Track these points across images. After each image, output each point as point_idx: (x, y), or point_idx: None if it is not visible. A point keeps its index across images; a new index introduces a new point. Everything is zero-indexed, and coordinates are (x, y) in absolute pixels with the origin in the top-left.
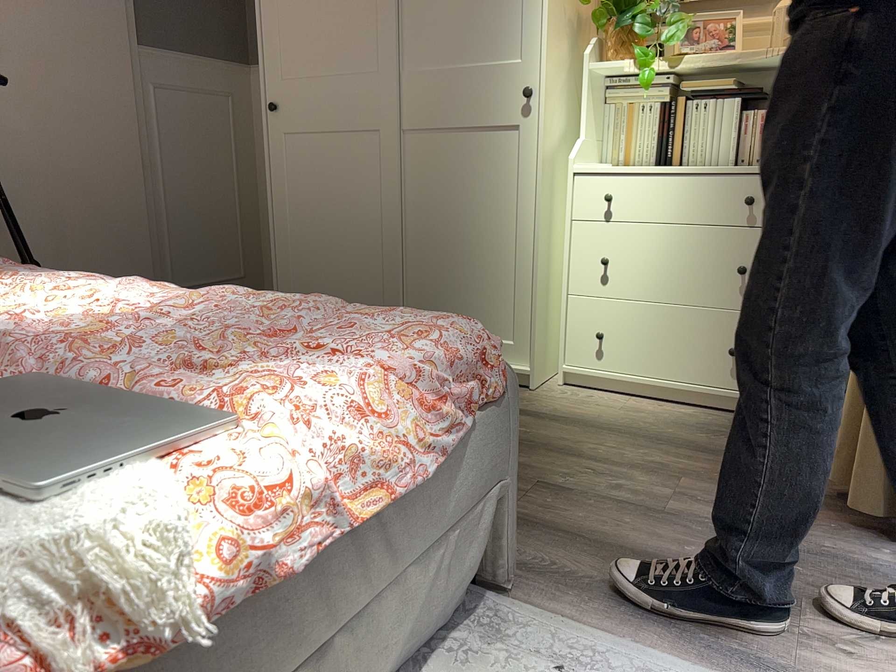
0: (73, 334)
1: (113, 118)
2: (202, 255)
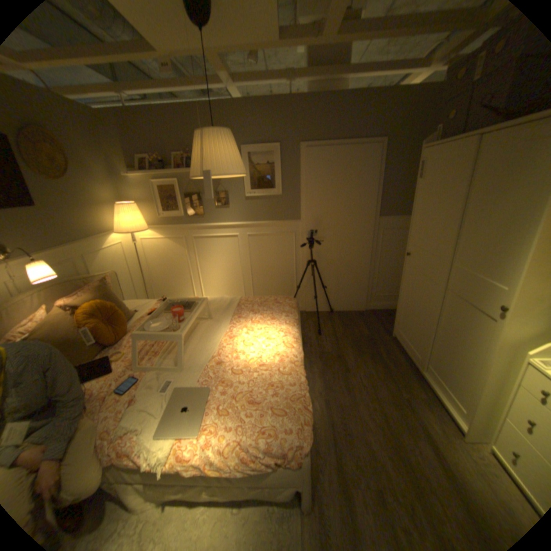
0: (241, 367)
1: (362, 243)
2: (390, 286)
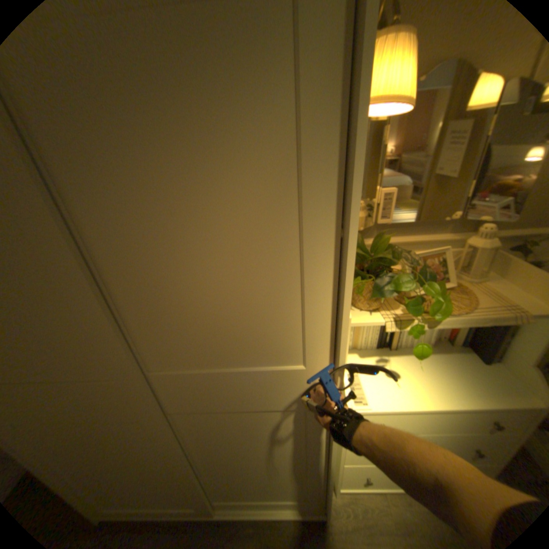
0: None
1: None
2: None
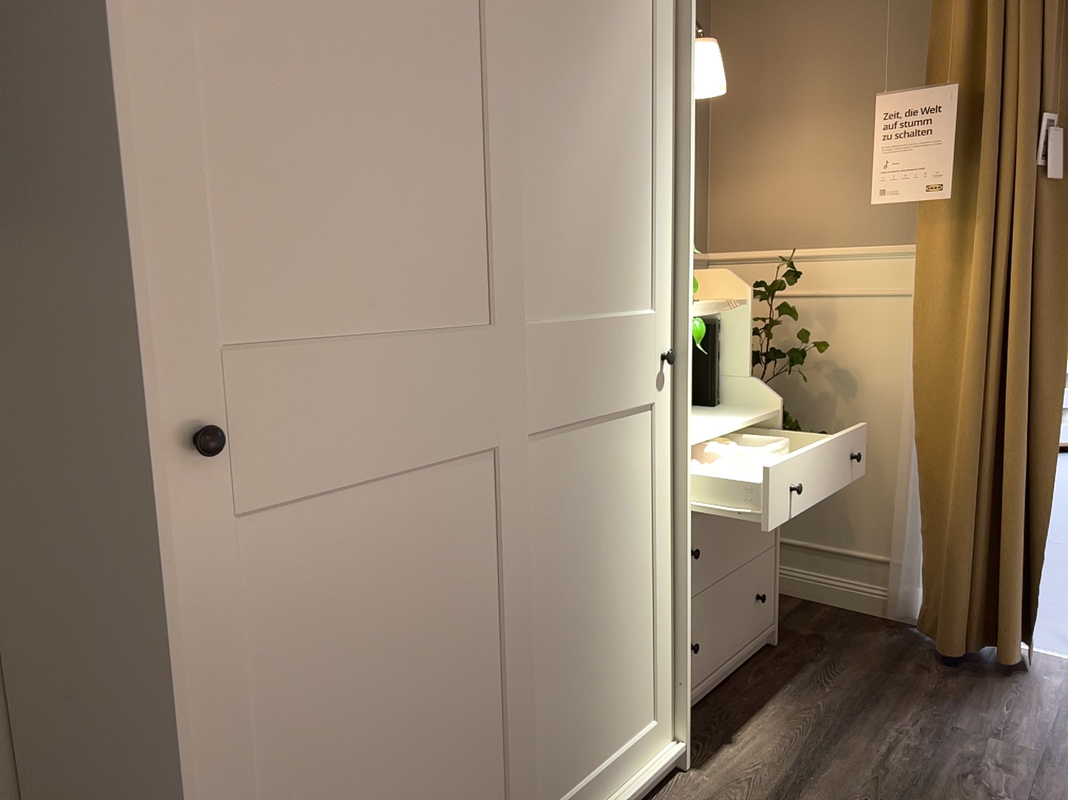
0: None
1: None
2: None
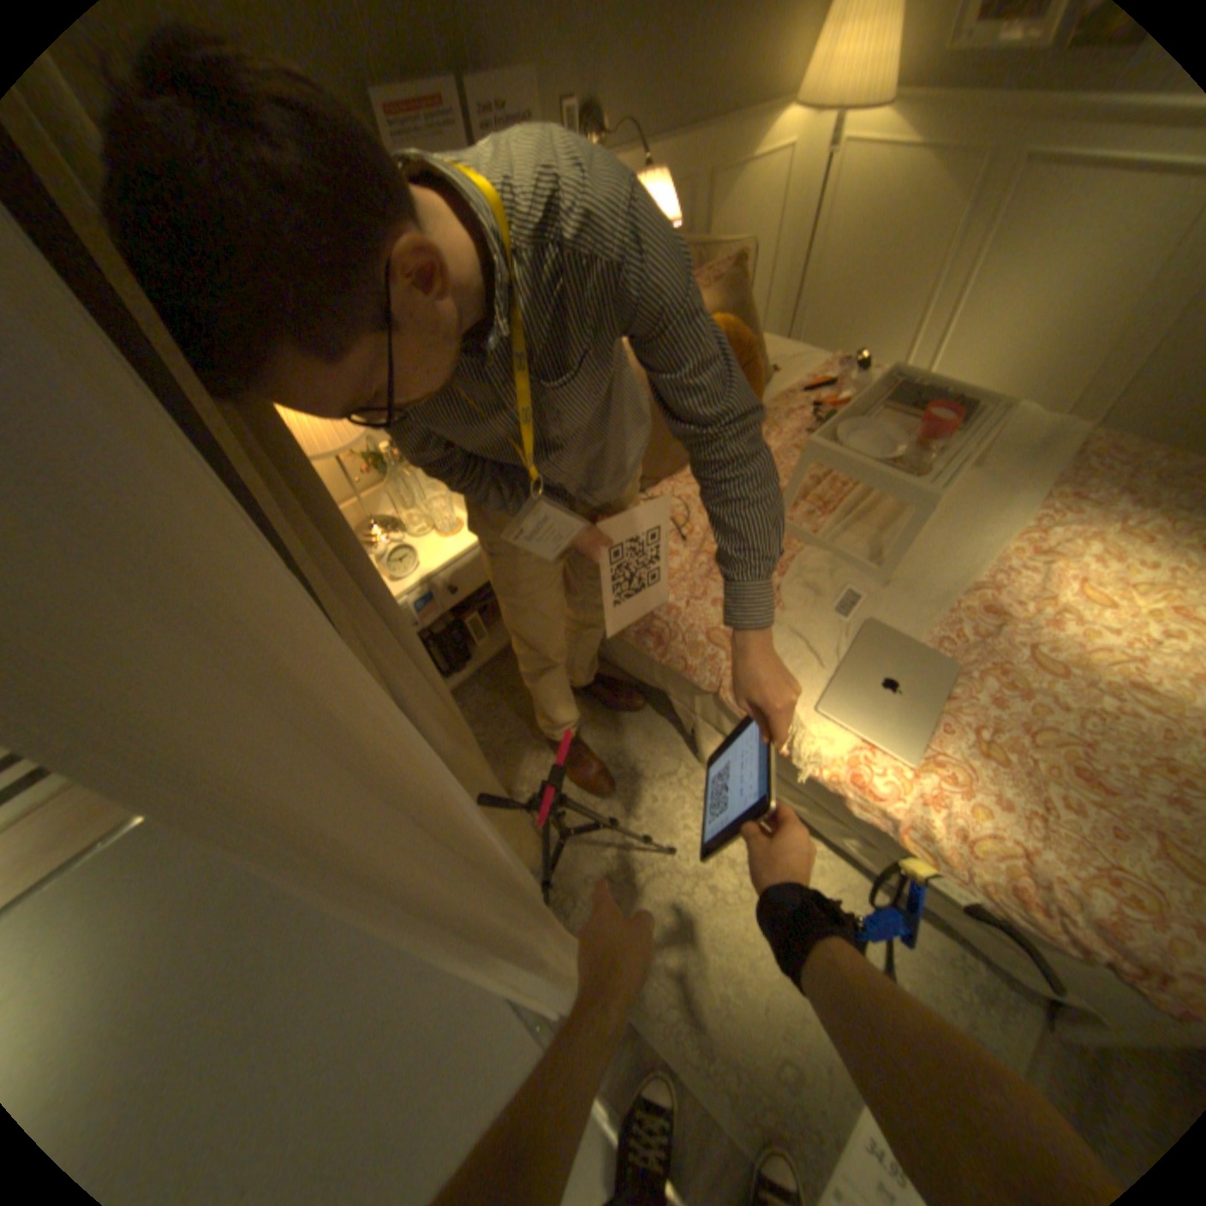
0: (1068, 659)
1: None
2: None
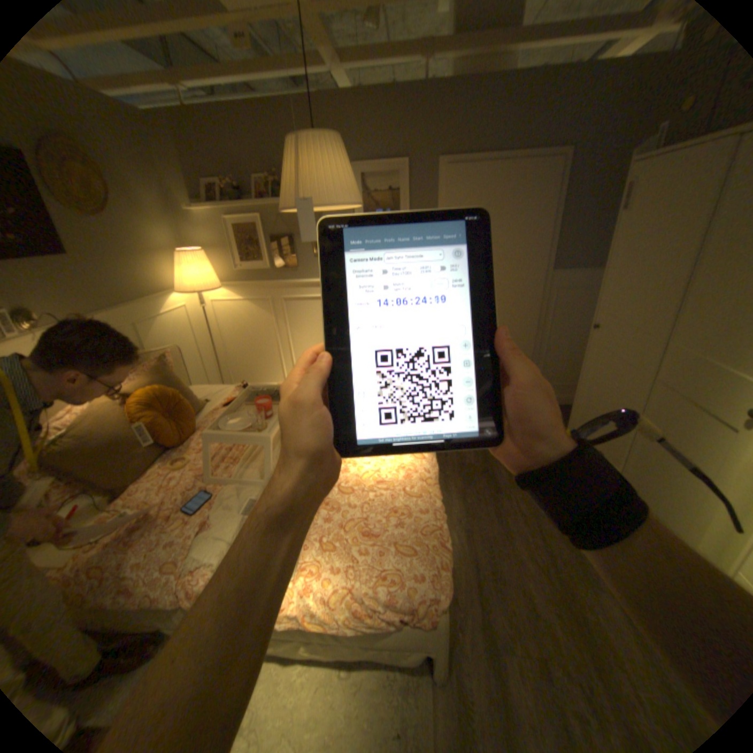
0: (352, 485)
1: (524, 309)
2: (562, 372)
